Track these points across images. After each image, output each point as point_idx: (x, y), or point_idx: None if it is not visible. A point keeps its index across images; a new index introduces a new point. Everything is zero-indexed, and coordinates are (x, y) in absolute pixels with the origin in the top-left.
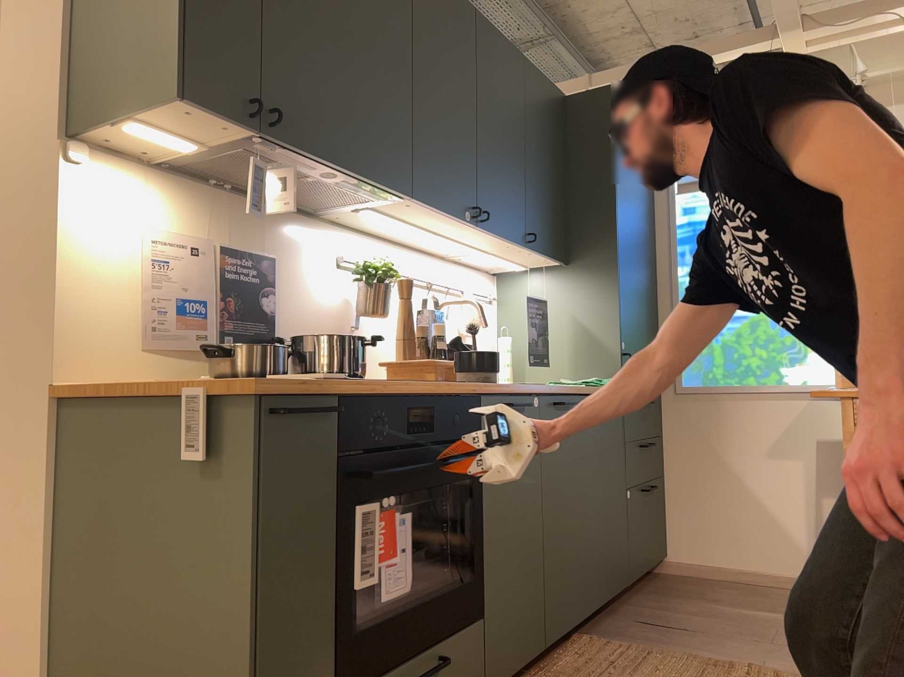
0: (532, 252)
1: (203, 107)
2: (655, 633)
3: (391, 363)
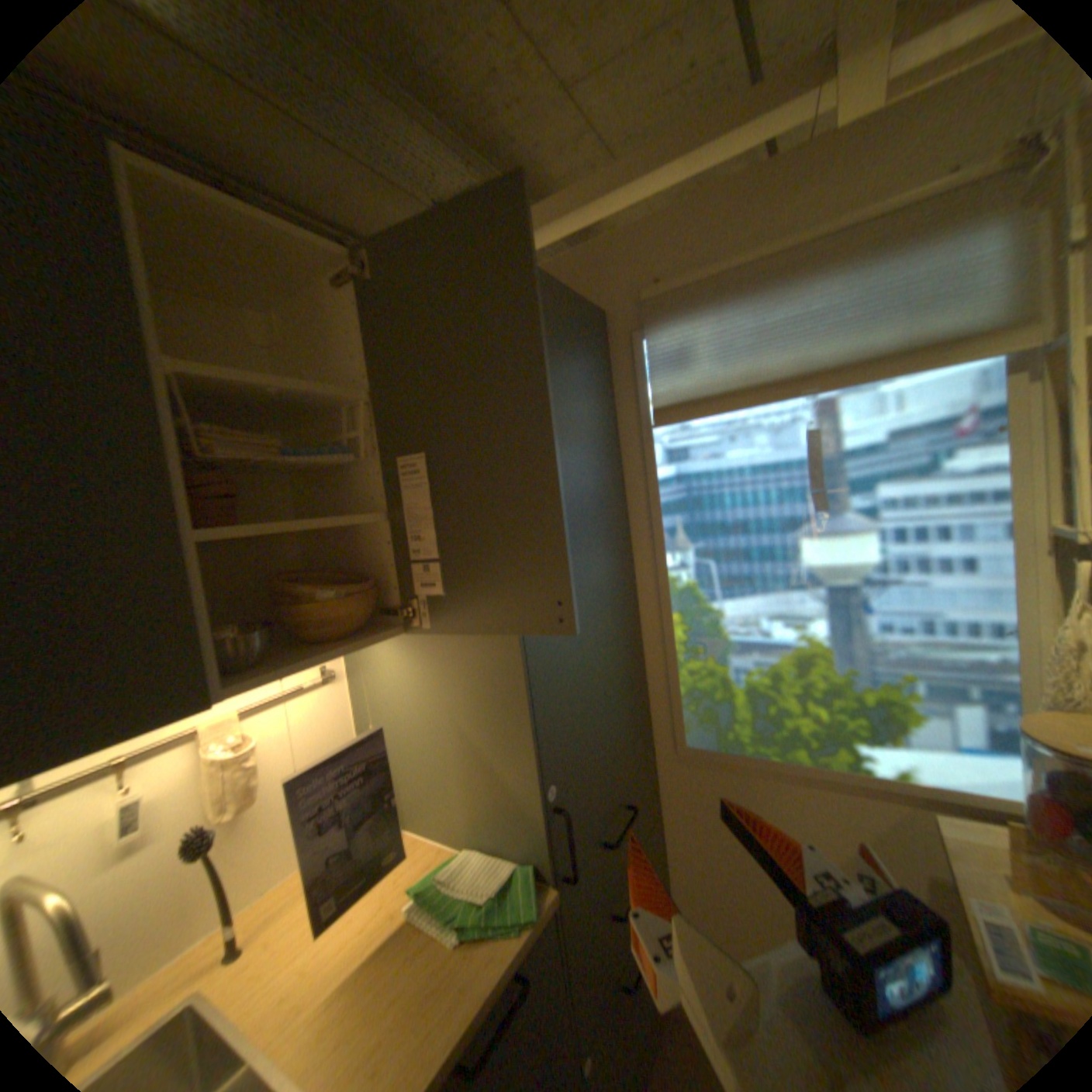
0: (281, 676)
1: None
2: None
3: None
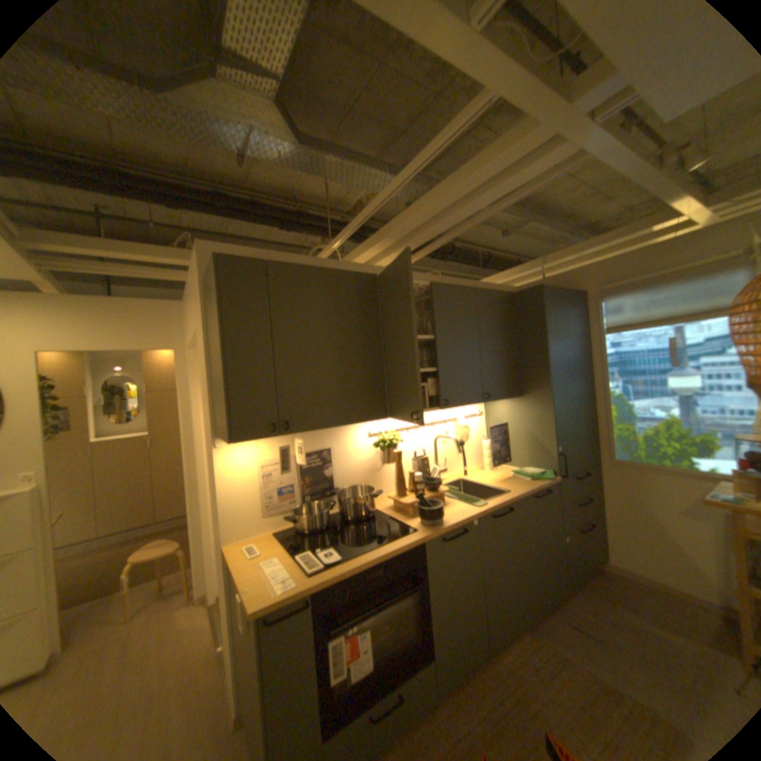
0: (490, 401)
1: (245, 440)
2: (578, 641)
3: (392, 499)
